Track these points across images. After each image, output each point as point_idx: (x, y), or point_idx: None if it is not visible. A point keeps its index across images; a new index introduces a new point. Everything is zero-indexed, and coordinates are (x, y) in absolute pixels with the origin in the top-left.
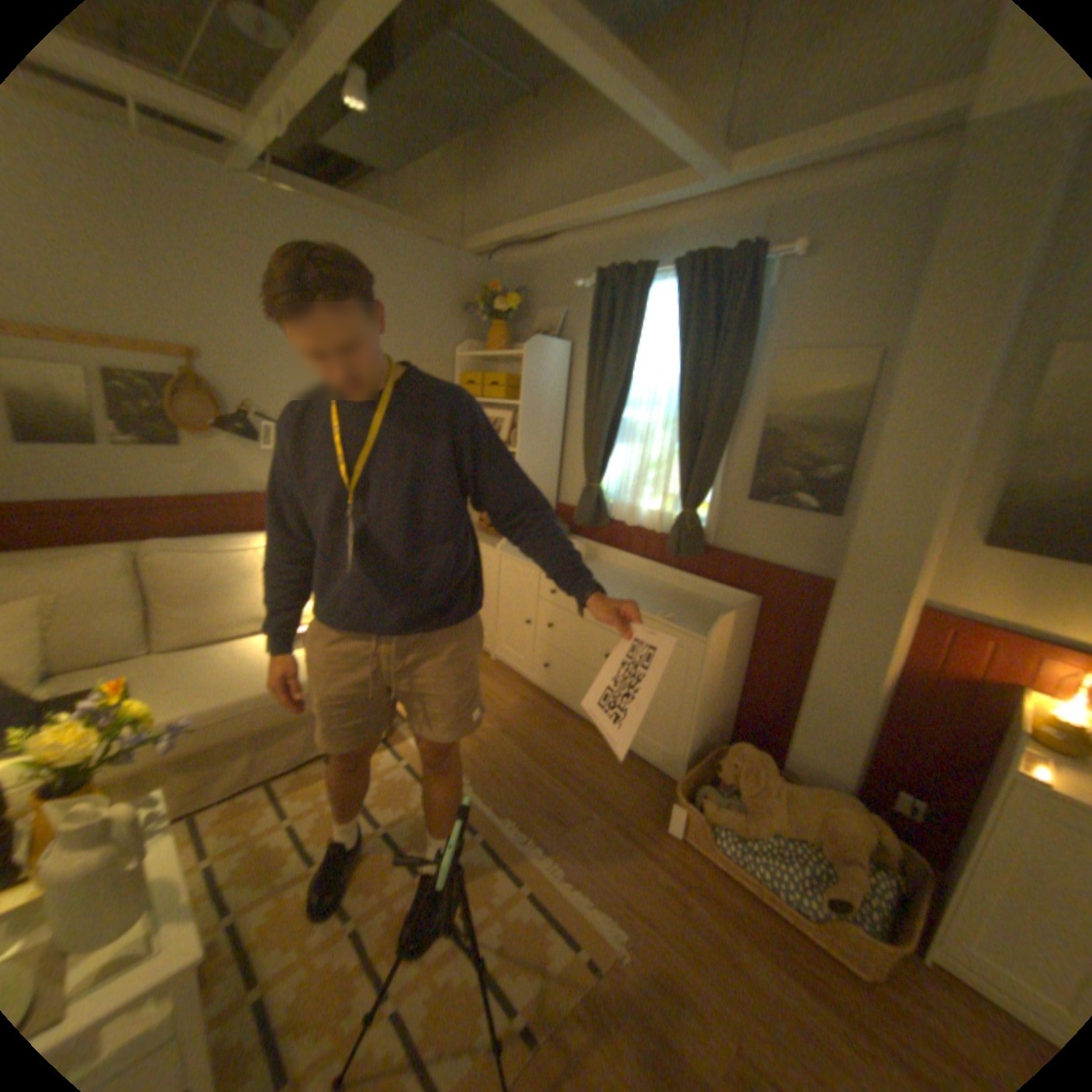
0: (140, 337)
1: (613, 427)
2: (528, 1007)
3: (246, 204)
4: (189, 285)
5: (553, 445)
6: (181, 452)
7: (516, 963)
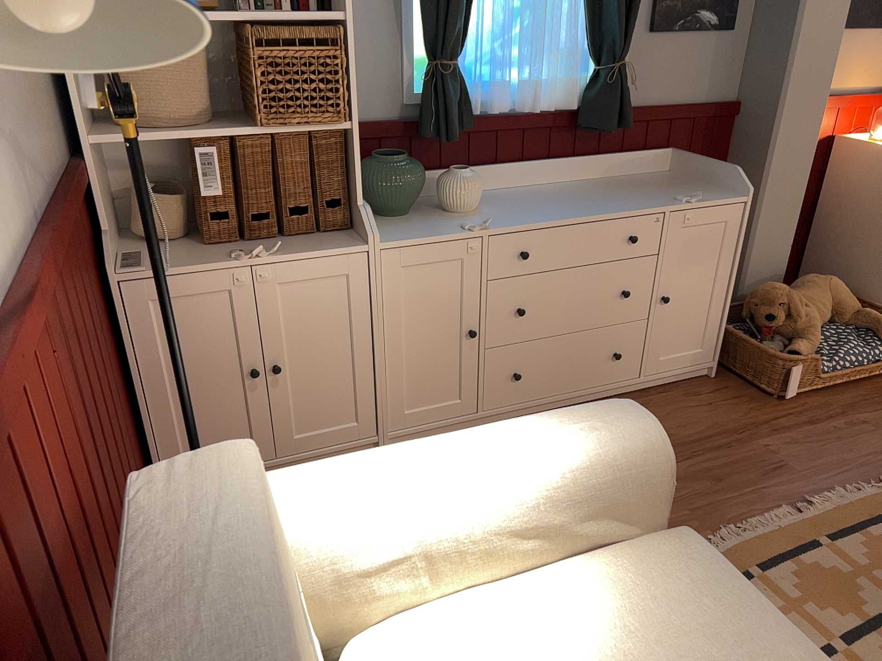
0: None
1: None
2: None
3: None
4: None
5: None
6: None
7: None
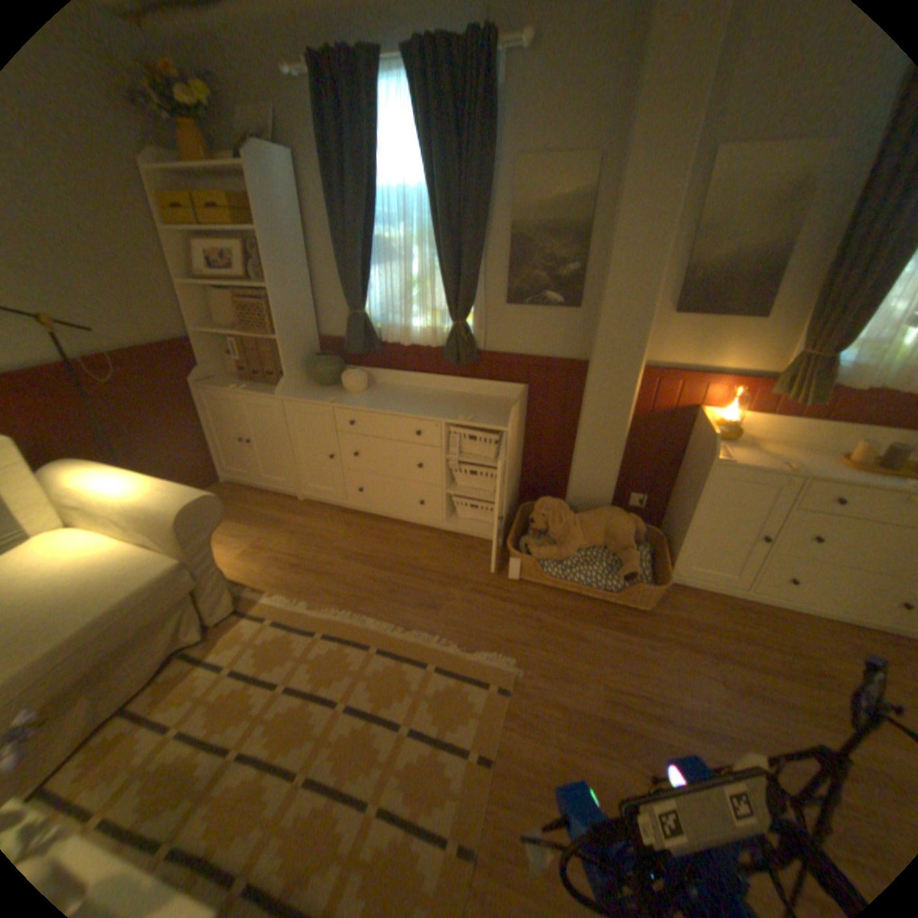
0: None
1: (368, 247)
2: (472, 741)
3: None
4: None
5: (303, 274)
6: None
7: (449, 718)
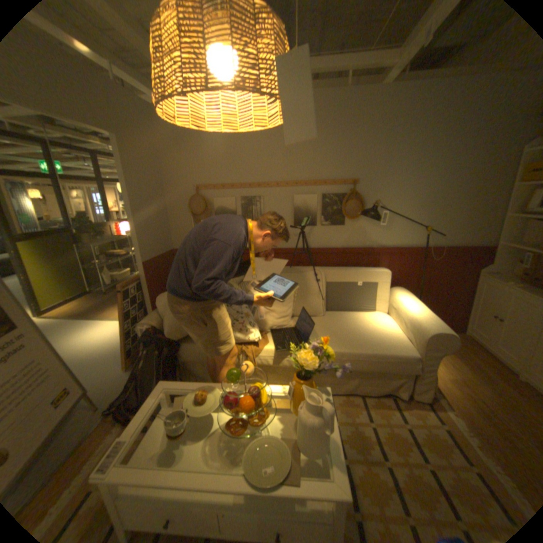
0: (338, 176)
1: None
2: None
3: (394, 96)
4: (361, 147)
5: None
6: (345, 227)
7: None
